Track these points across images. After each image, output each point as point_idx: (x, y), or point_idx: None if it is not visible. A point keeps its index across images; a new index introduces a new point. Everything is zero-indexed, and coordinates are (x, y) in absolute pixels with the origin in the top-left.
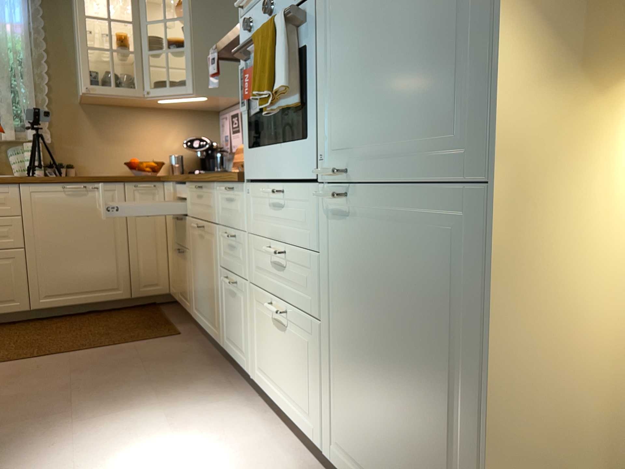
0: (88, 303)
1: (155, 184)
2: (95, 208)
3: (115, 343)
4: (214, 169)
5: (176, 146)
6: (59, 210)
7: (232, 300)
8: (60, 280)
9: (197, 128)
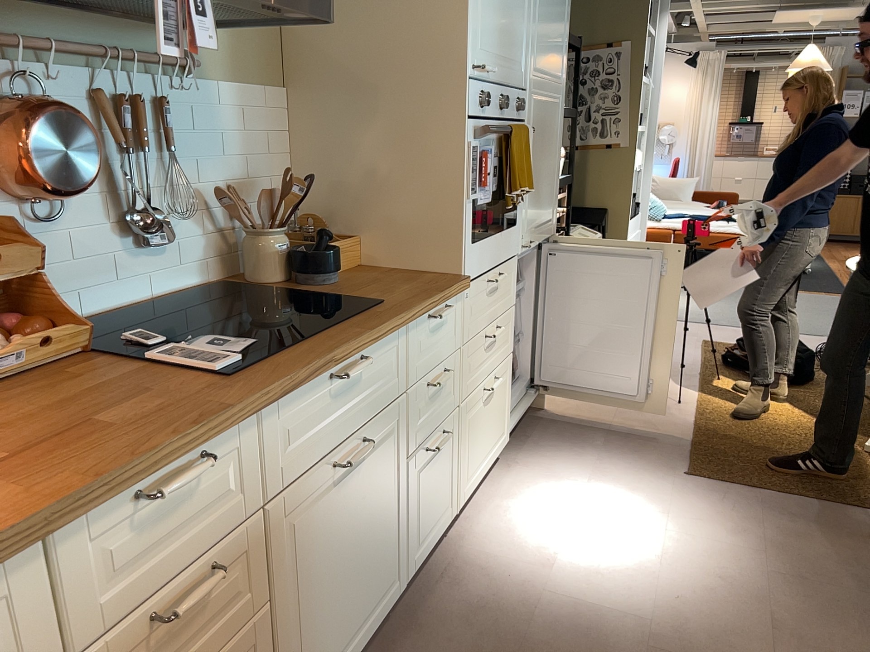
0: None
1: None
2: None
3: None
4: None
5: None
6: None
7: (432, 469)
8: None
9: None
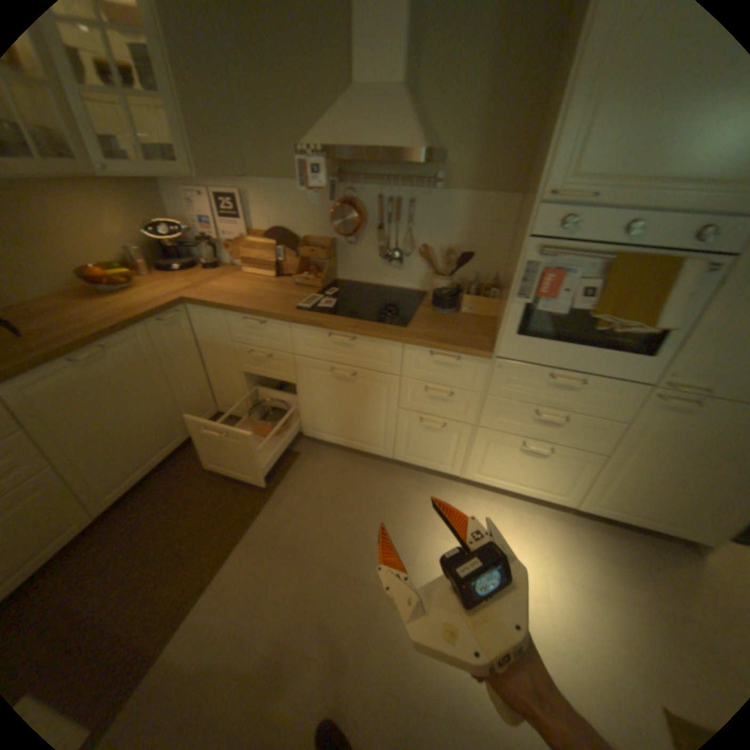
0: (151, 468)
1: (175, 309)
2: (121, 368)
3: (263, 496)
4: (181, 257)
5: (117, 231)
6: (76, 392)
7: (427, 432)
8: (113, 468)
9: (134, 201)
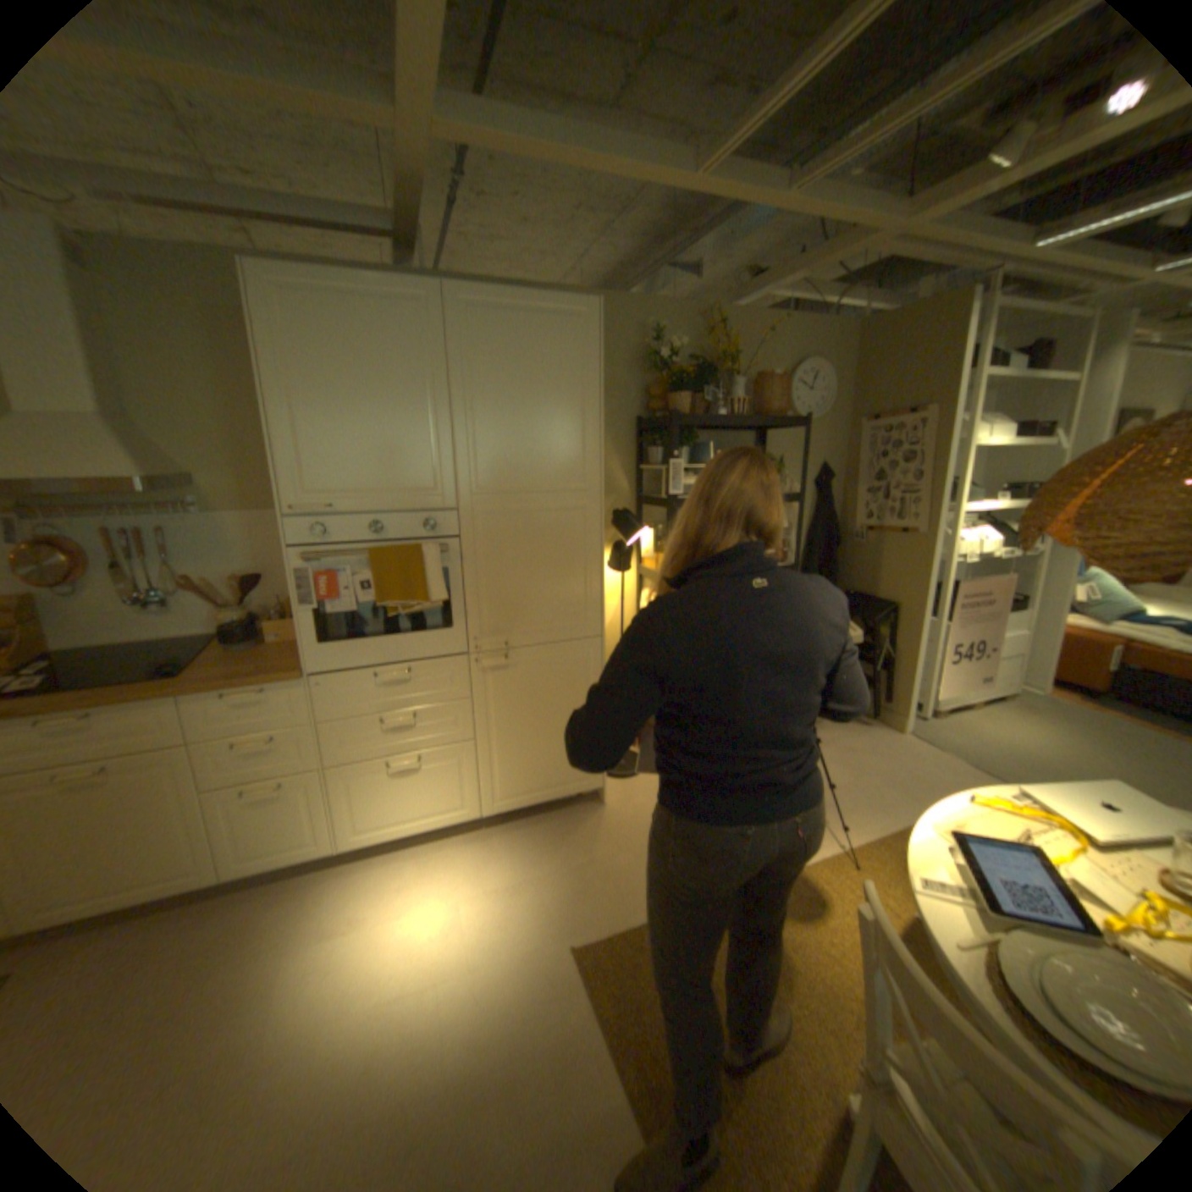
0: None
1: None
2: None
3: None
4: None
5: None
6: None
7: (259, 810)
8: None
9: None
